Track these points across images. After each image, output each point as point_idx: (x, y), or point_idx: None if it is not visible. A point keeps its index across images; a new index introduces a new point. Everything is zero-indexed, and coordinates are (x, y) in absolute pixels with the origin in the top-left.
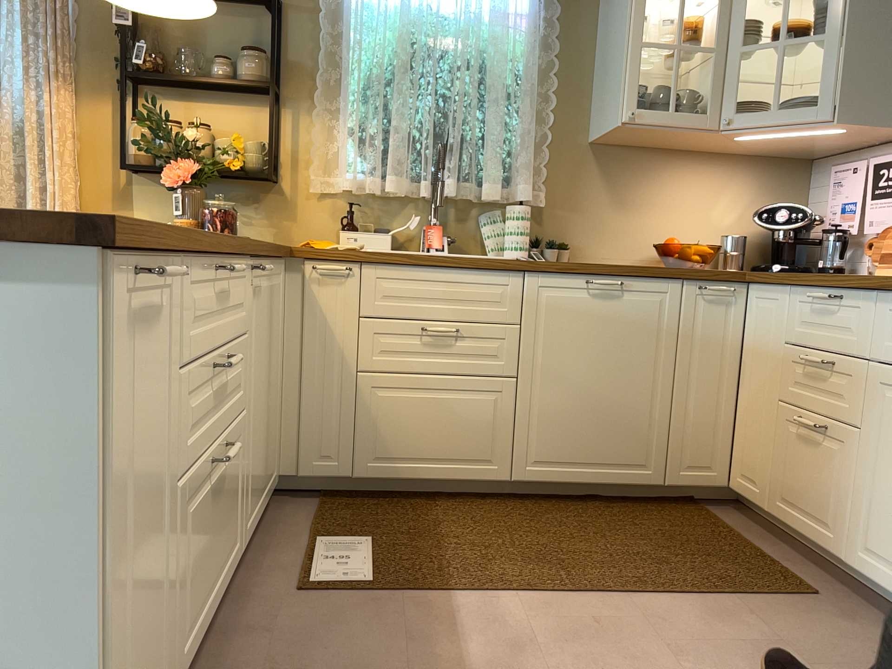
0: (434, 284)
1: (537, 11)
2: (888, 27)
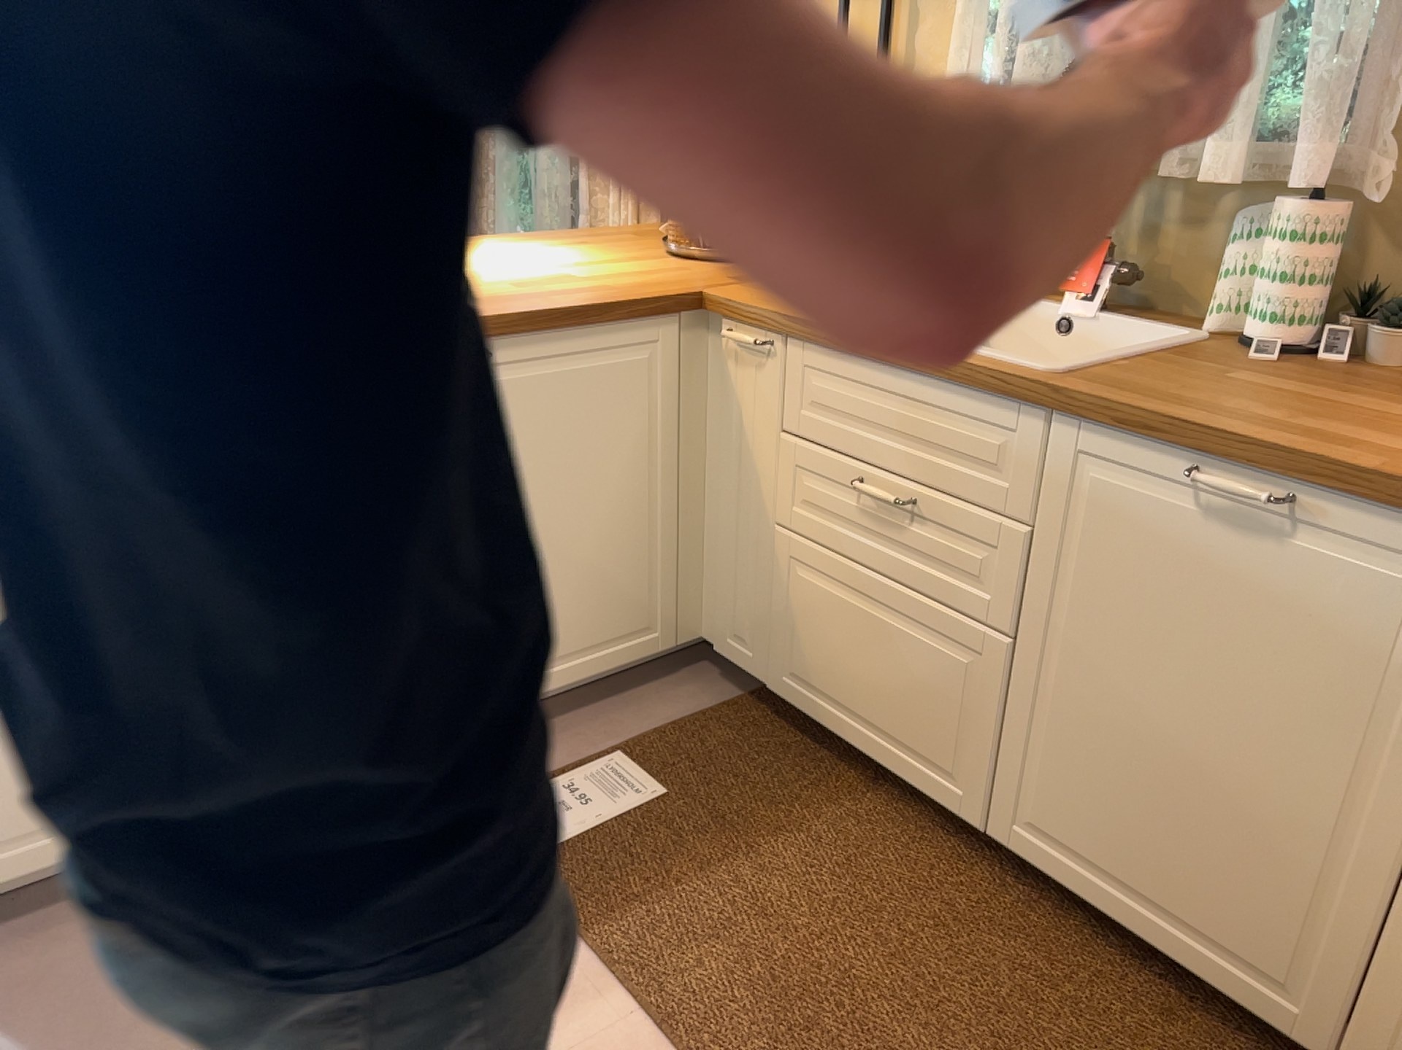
0: (886, 399)
1: None
2: None
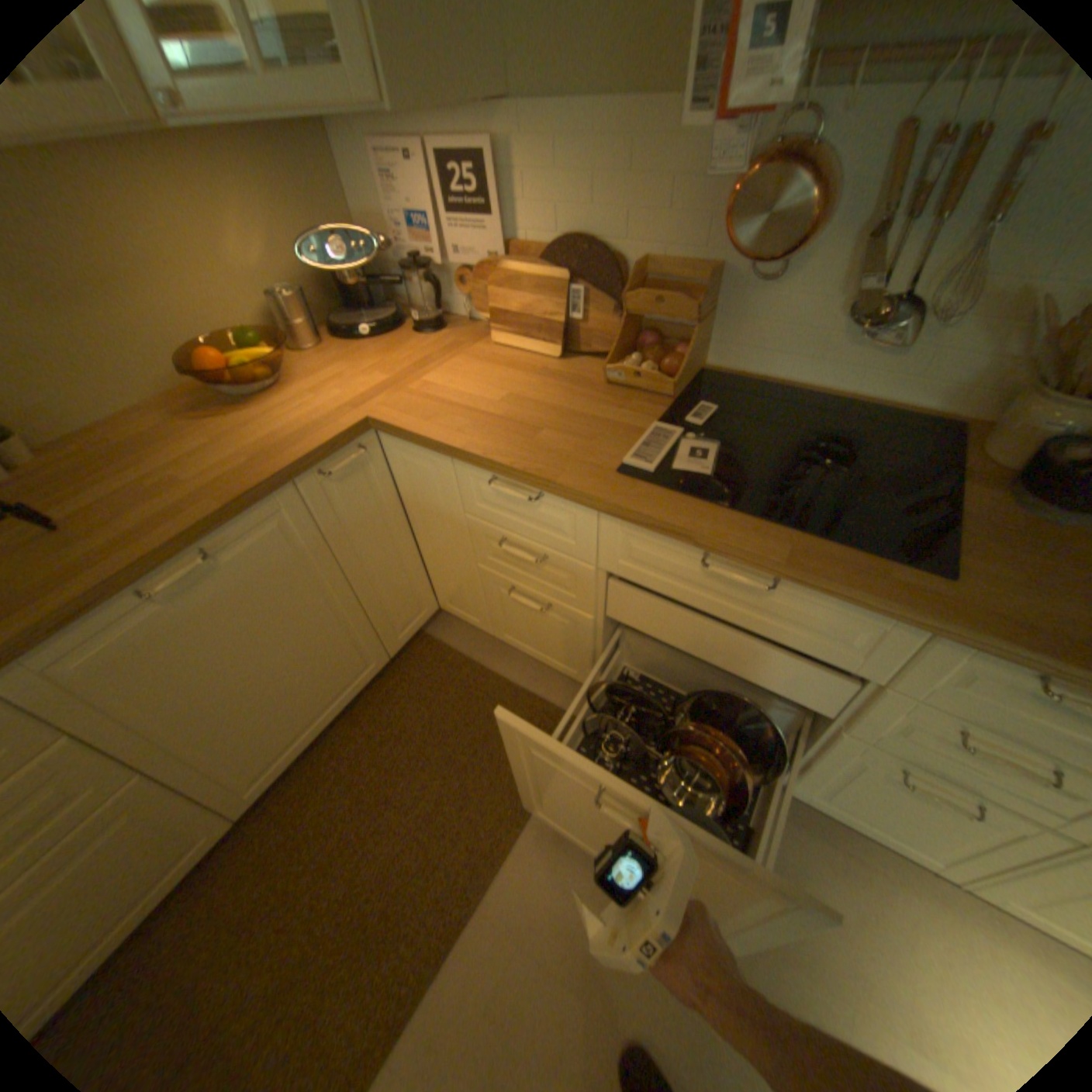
0: None
1: None
2: None
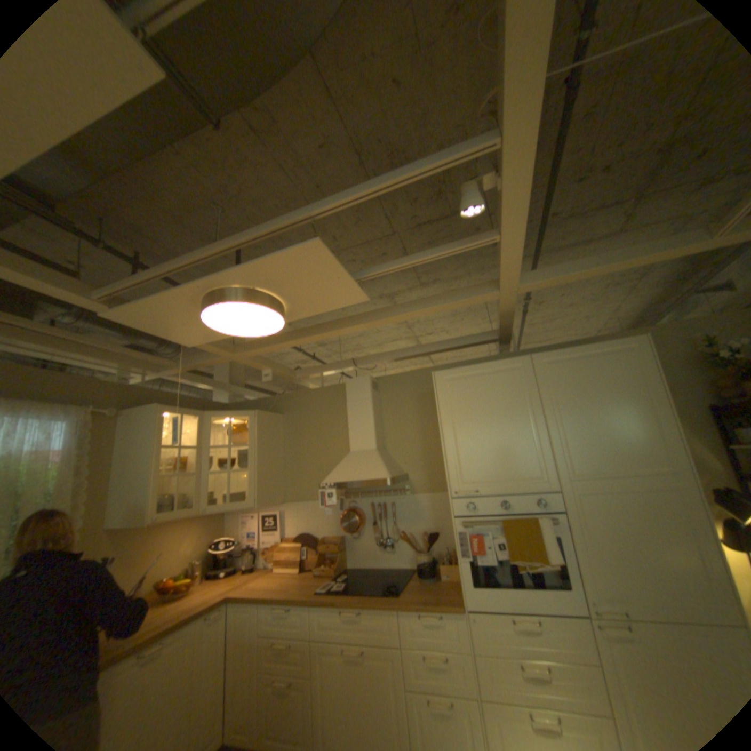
0: None
1: (72, 453)
2: (268, 465)
